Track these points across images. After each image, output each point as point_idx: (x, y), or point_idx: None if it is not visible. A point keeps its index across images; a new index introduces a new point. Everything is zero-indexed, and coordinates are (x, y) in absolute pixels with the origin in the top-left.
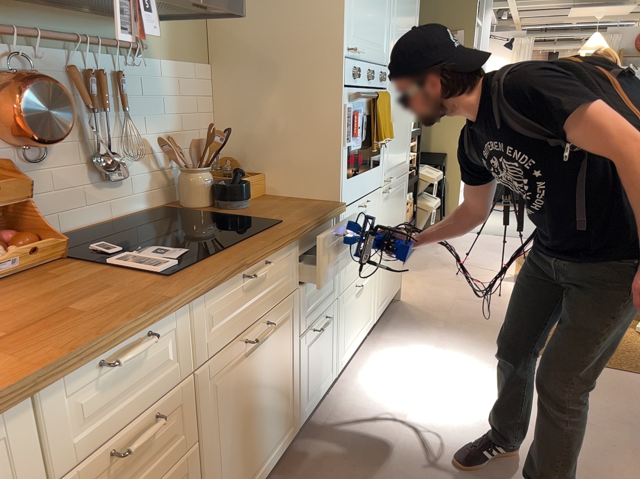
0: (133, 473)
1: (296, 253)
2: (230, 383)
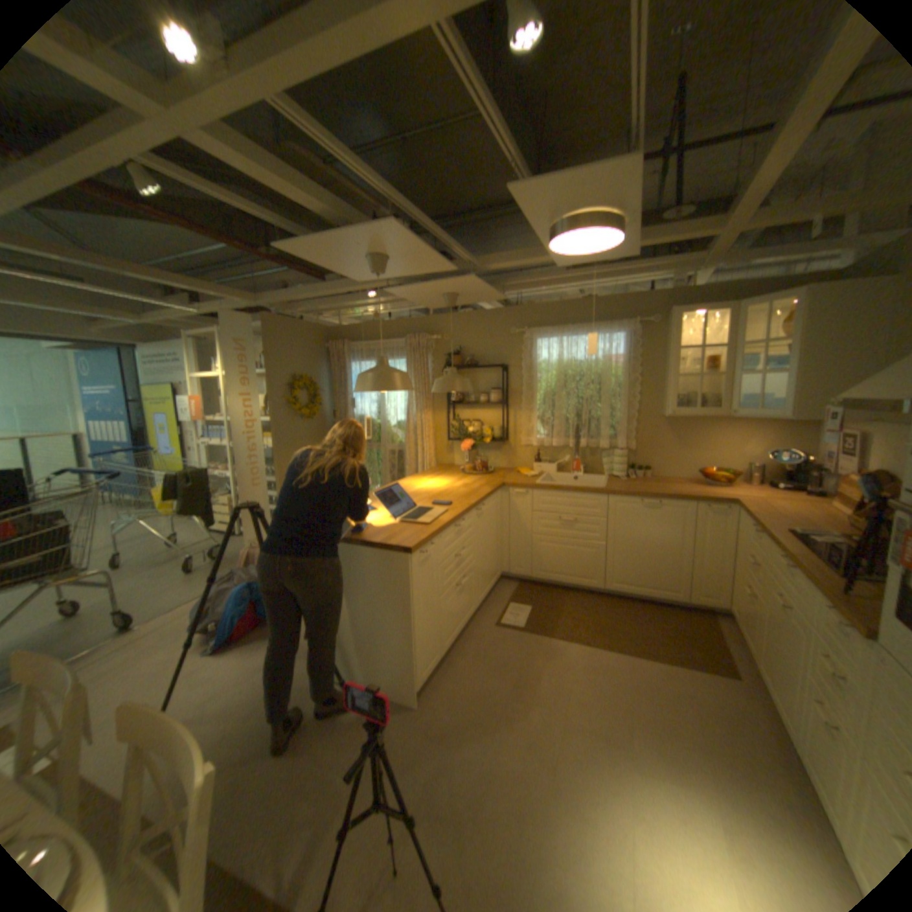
0: (755, 575)
1: (821, 602)
2: (775, 604)
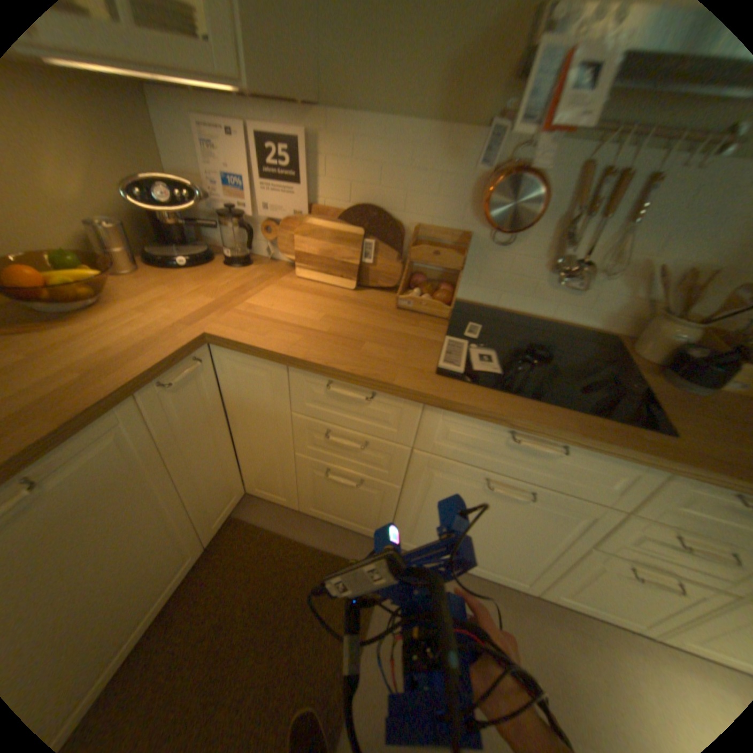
0: (341, 452)
1: (660, 483)
2: (451, 487)
